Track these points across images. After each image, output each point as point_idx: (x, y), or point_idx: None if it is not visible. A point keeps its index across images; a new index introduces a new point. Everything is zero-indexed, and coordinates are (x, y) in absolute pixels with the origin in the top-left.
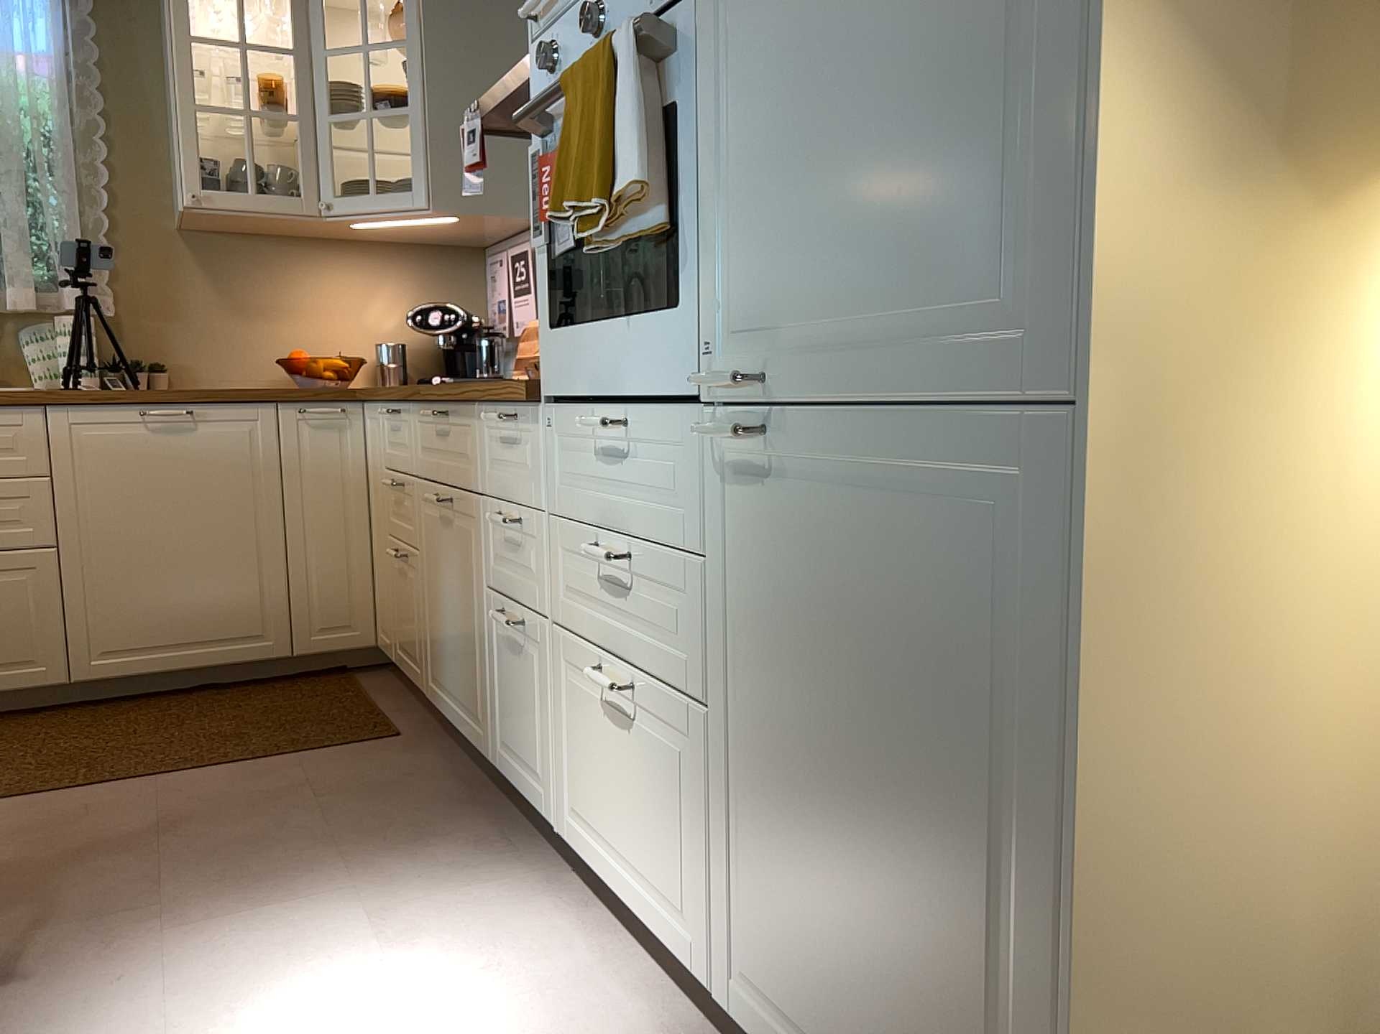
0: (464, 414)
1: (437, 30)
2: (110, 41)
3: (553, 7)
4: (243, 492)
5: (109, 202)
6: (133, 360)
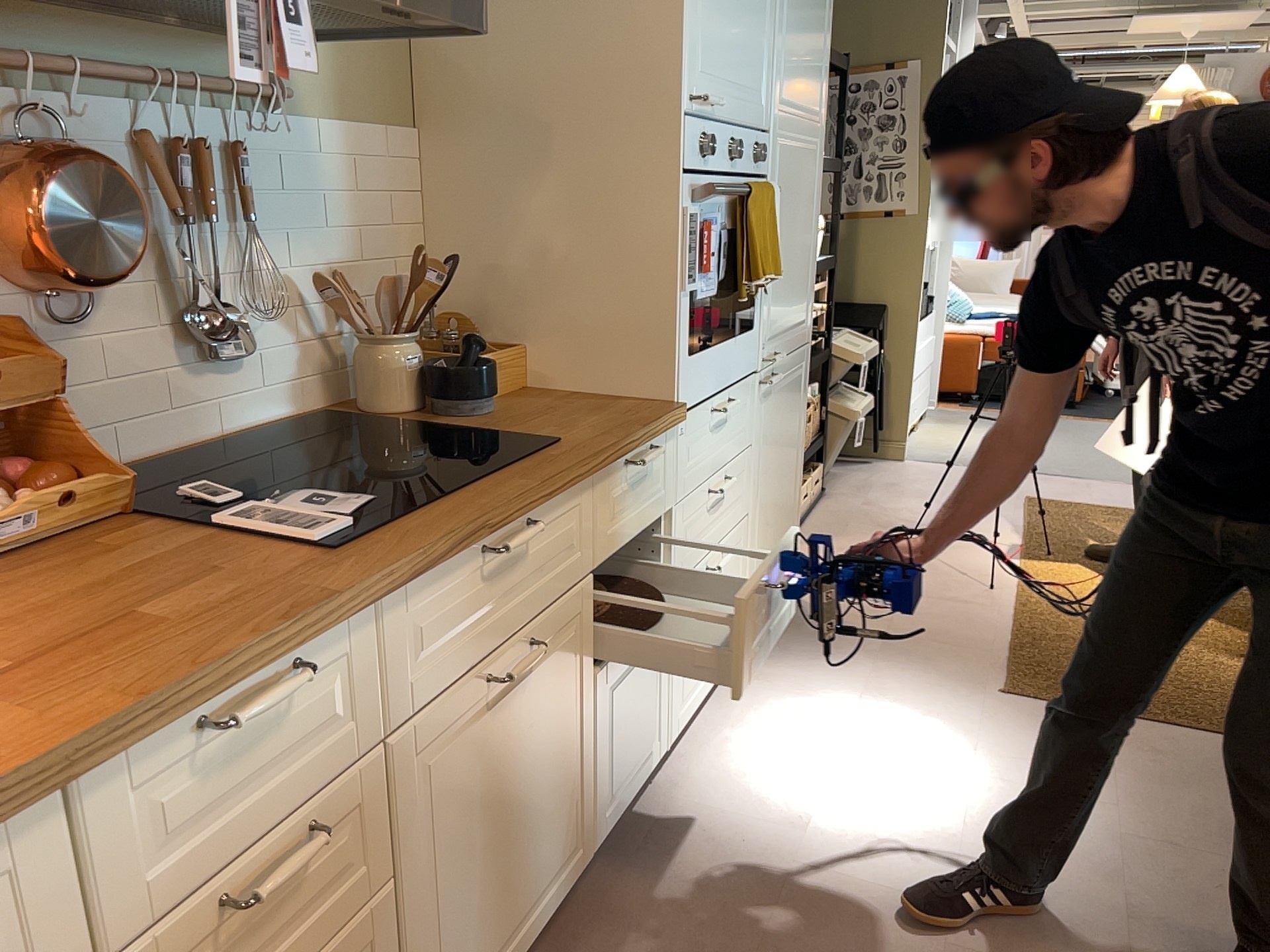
0: (568, 497)
1: None
2: None
3: (703, 110)
4: None
5: None
6: None
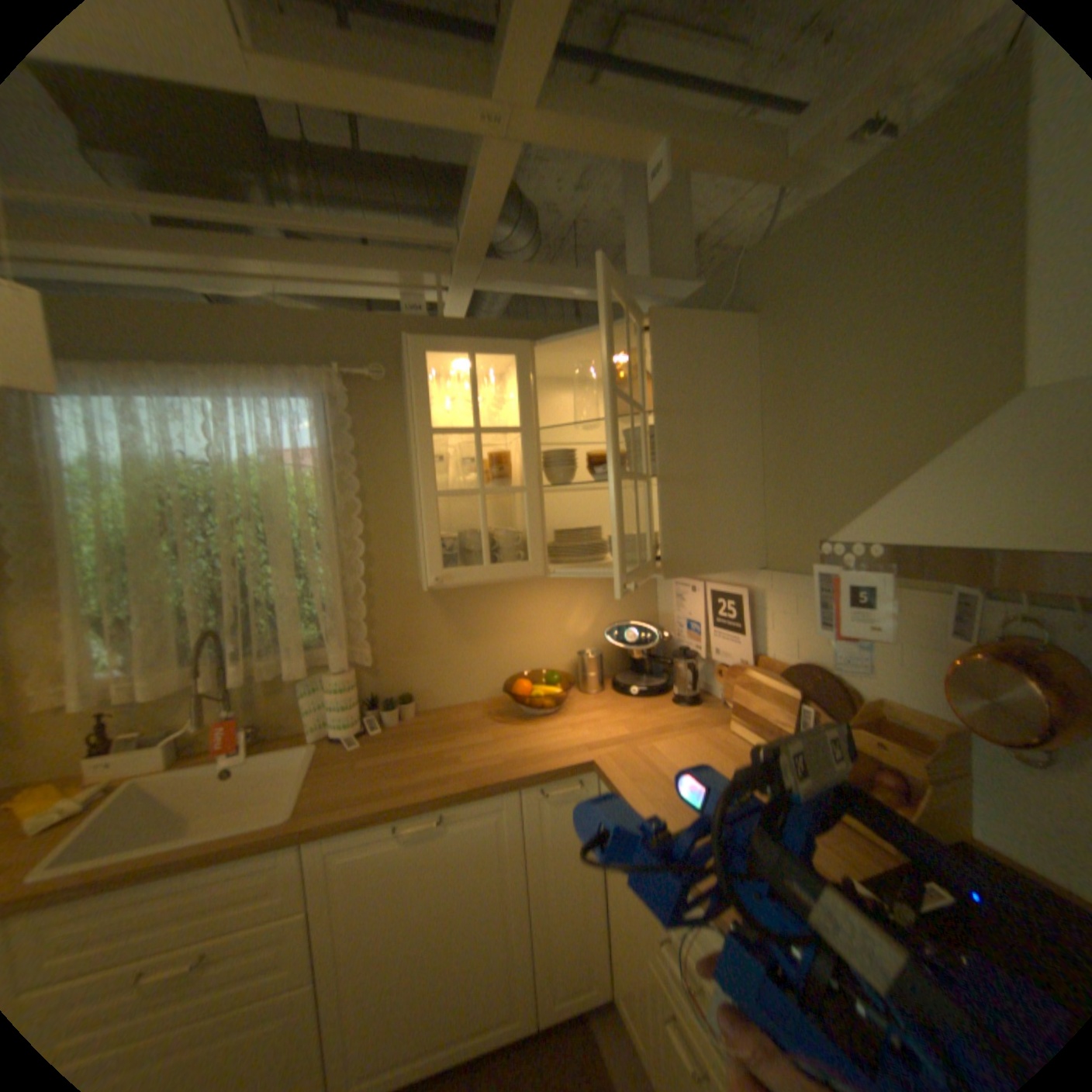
0: None
1: (668, 401)
2: (364, 430)
3: None
4: (492, 885)
5: (365, 571)
6: (388, 693)
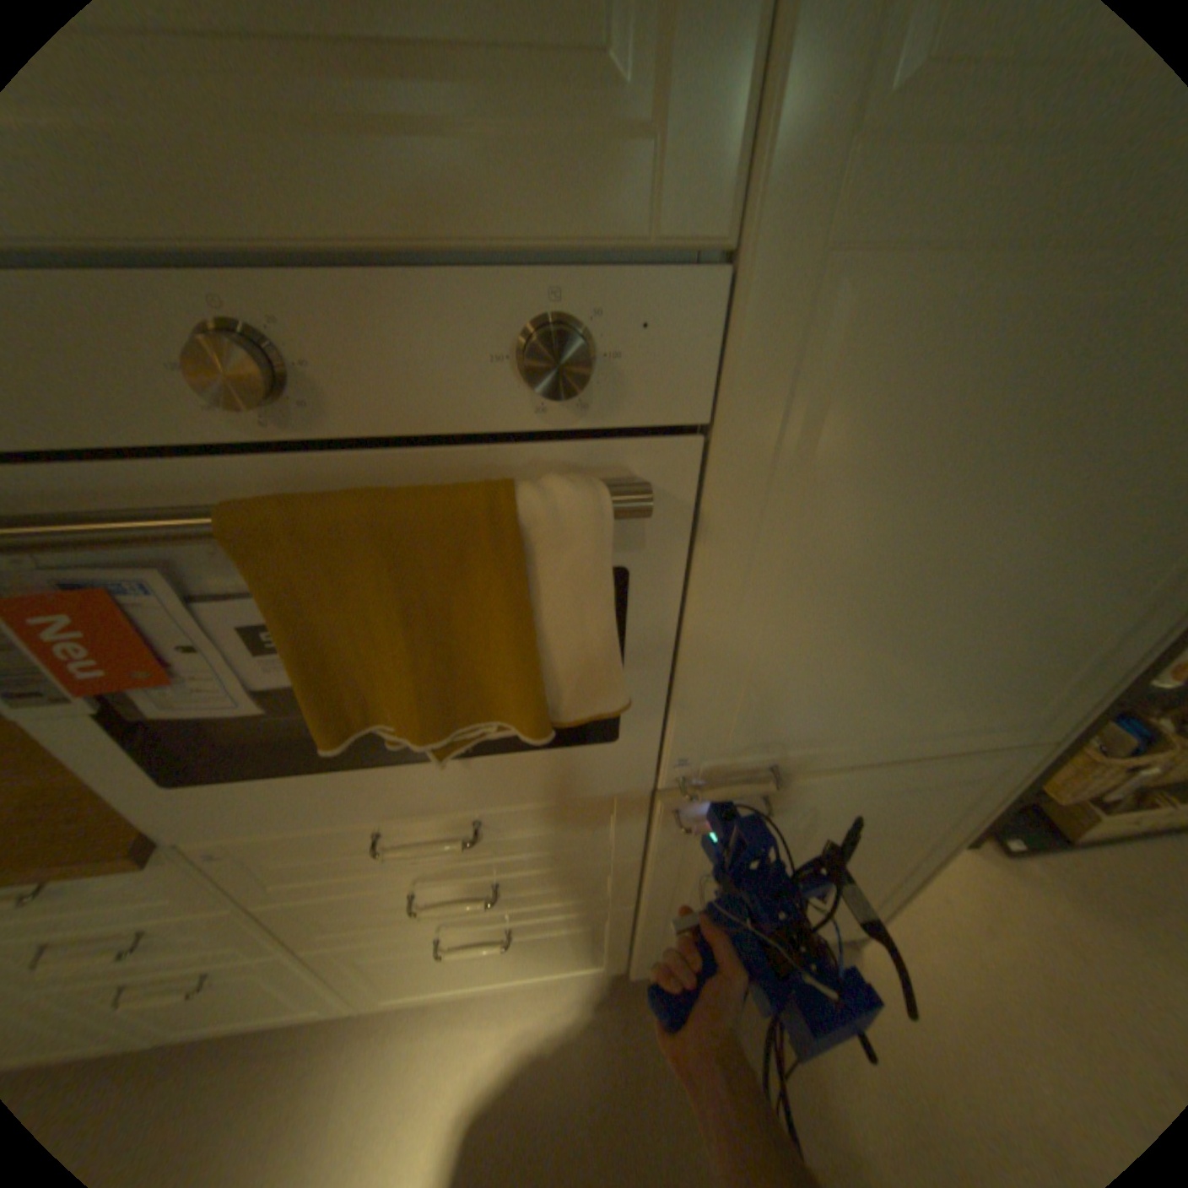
0: None
1: None
2: None
3: None
4: None
5: None
6: None
